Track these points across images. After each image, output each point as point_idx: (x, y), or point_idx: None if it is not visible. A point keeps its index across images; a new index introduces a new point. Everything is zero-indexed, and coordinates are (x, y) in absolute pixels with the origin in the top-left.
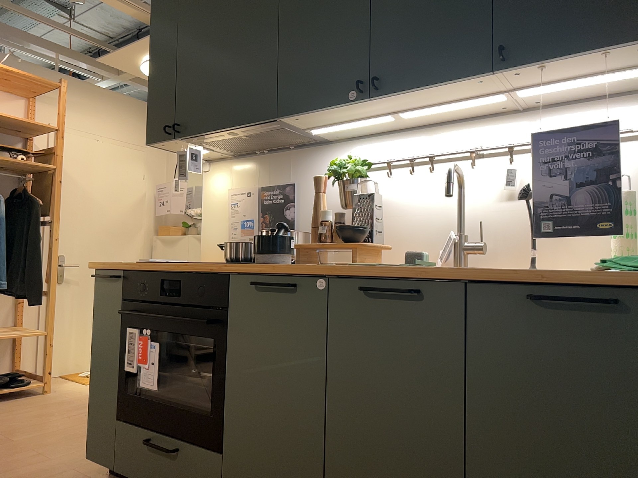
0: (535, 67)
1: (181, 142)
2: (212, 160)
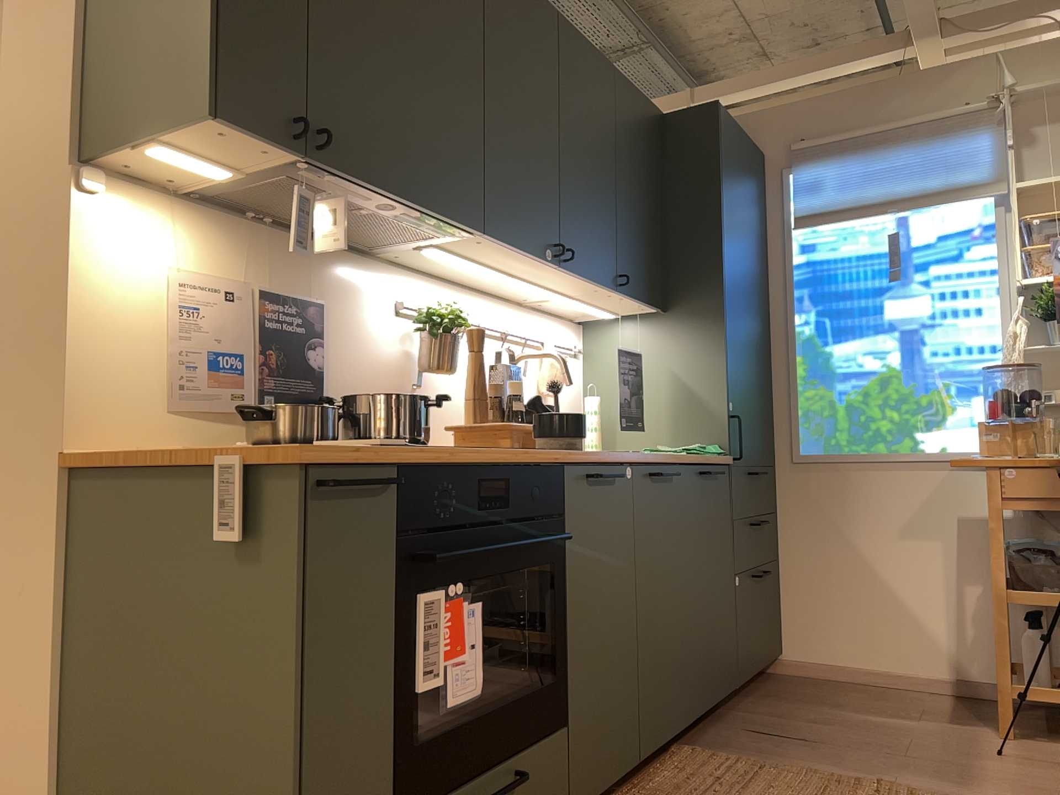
0: (624, 296)
1: (268, 155)
2: (103, 168)
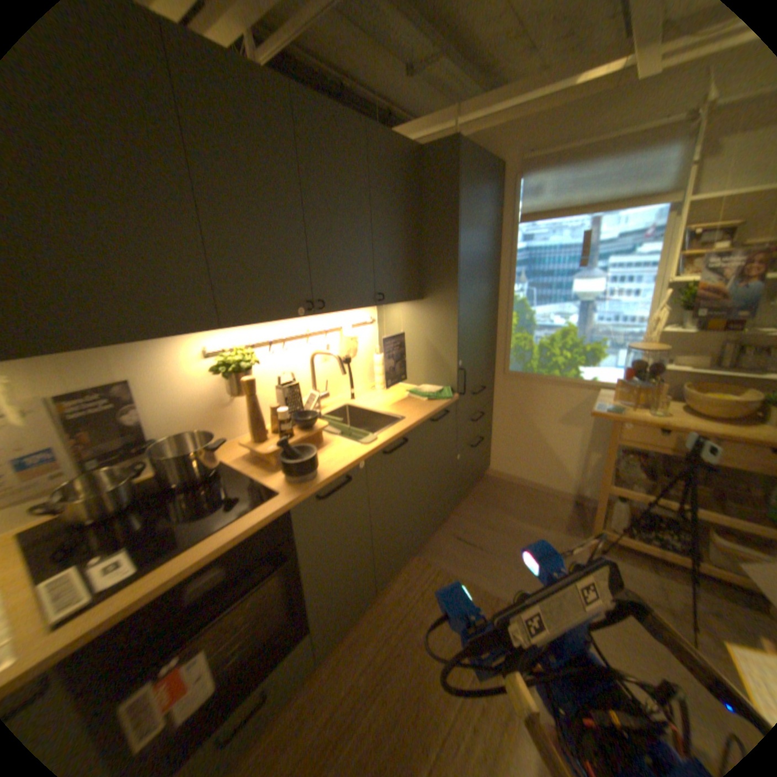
0: (384, 304)
1: None
2: None
